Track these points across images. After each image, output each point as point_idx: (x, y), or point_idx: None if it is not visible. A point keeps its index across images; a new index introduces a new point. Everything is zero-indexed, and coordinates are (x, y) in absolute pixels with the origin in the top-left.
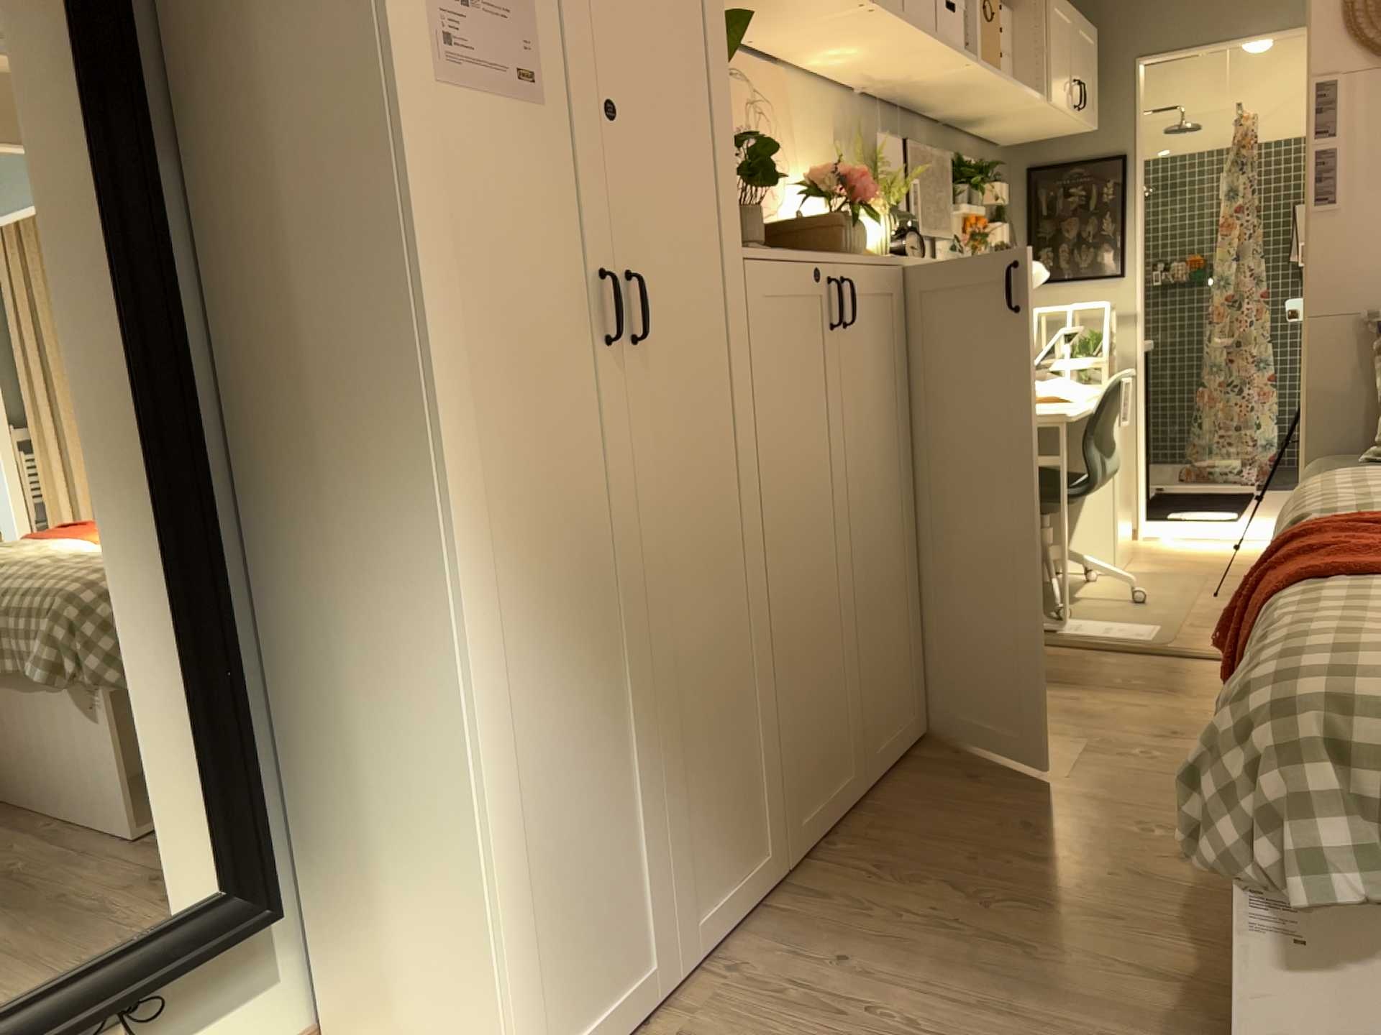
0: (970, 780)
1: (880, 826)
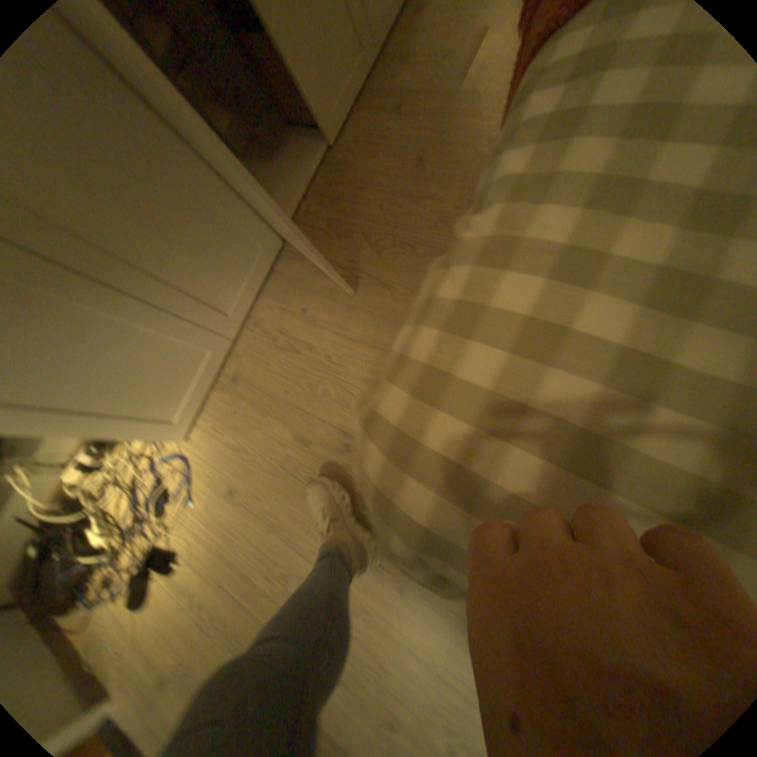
0: (398, 105)
1: (339, 176)
